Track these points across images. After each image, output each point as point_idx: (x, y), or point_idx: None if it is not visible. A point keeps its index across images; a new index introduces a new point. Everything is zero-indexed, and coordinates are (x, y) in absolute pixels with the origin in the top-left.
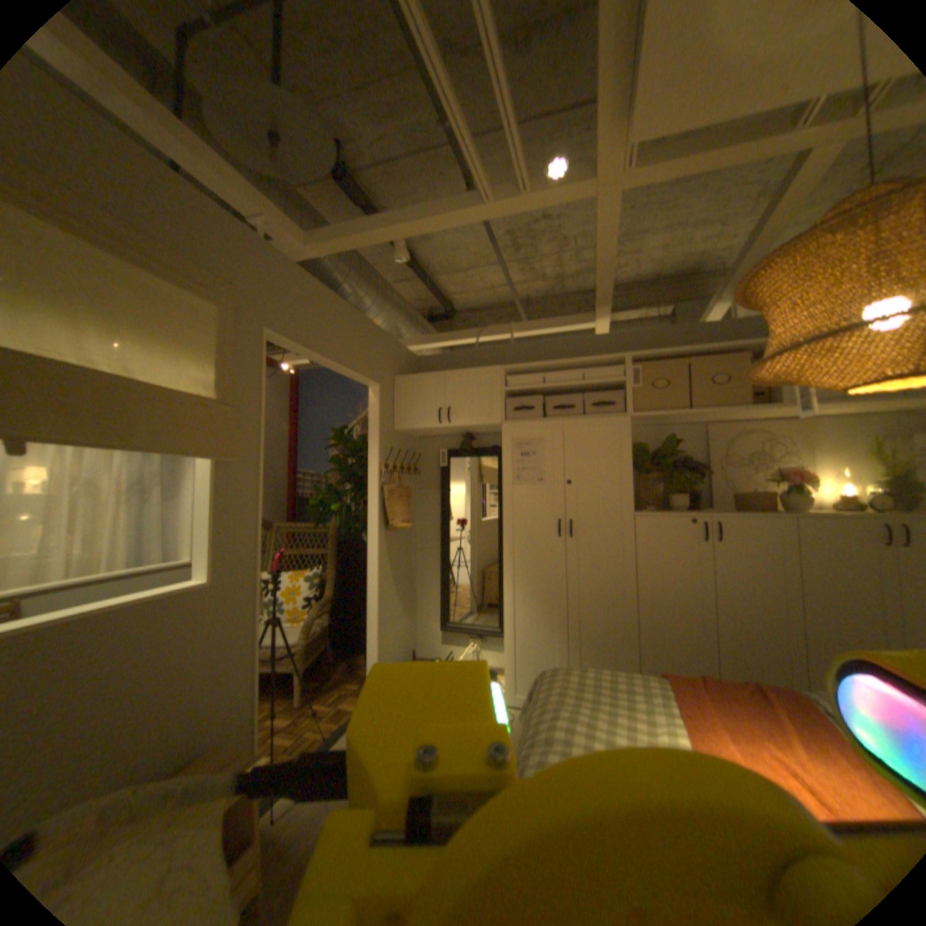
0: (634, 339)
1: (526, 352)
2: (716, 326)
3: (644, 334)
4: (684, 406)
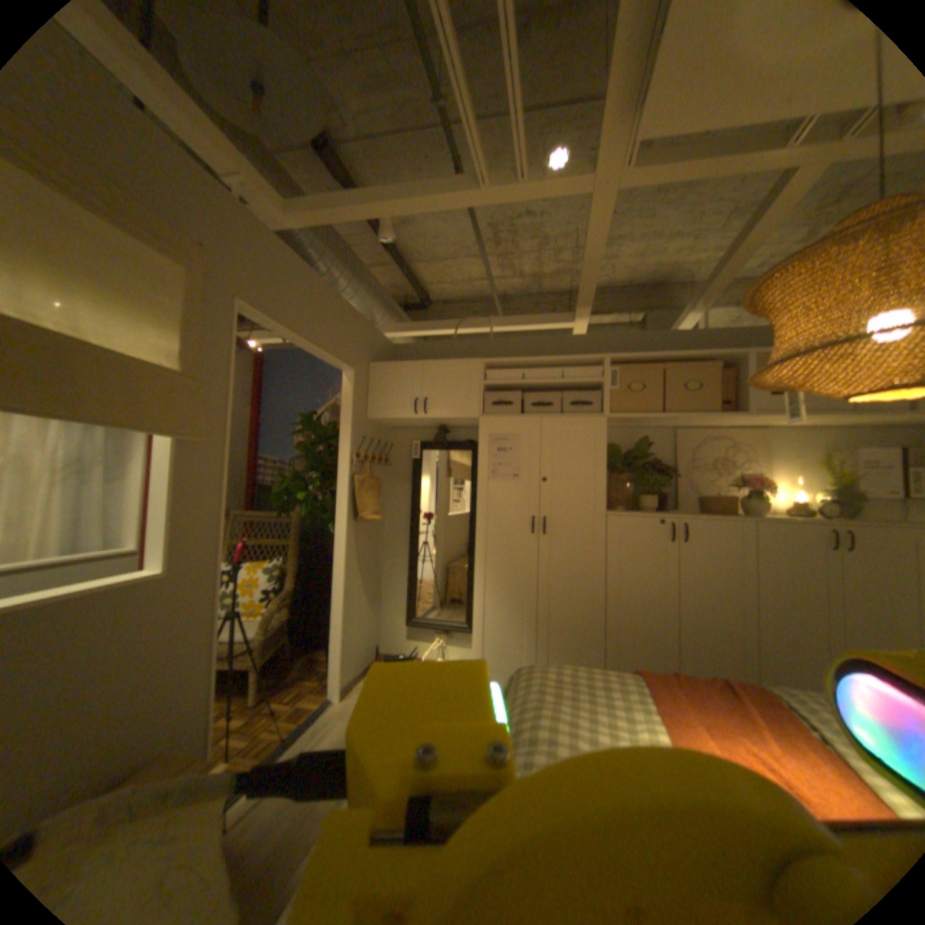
0: (612, 342)
1: (505, 347)
2: (689, 335)
3: (621, 338)
4: (657, 410)
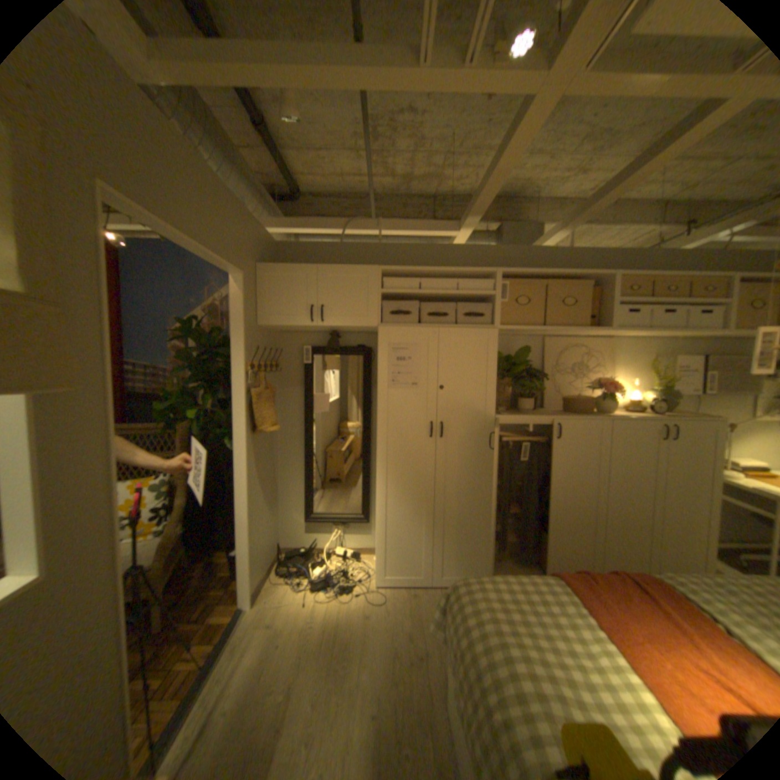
0: (493, 256)
1: (394, 255)
2: (557, 254)
3: (501, 253)
4: (533, 323)
